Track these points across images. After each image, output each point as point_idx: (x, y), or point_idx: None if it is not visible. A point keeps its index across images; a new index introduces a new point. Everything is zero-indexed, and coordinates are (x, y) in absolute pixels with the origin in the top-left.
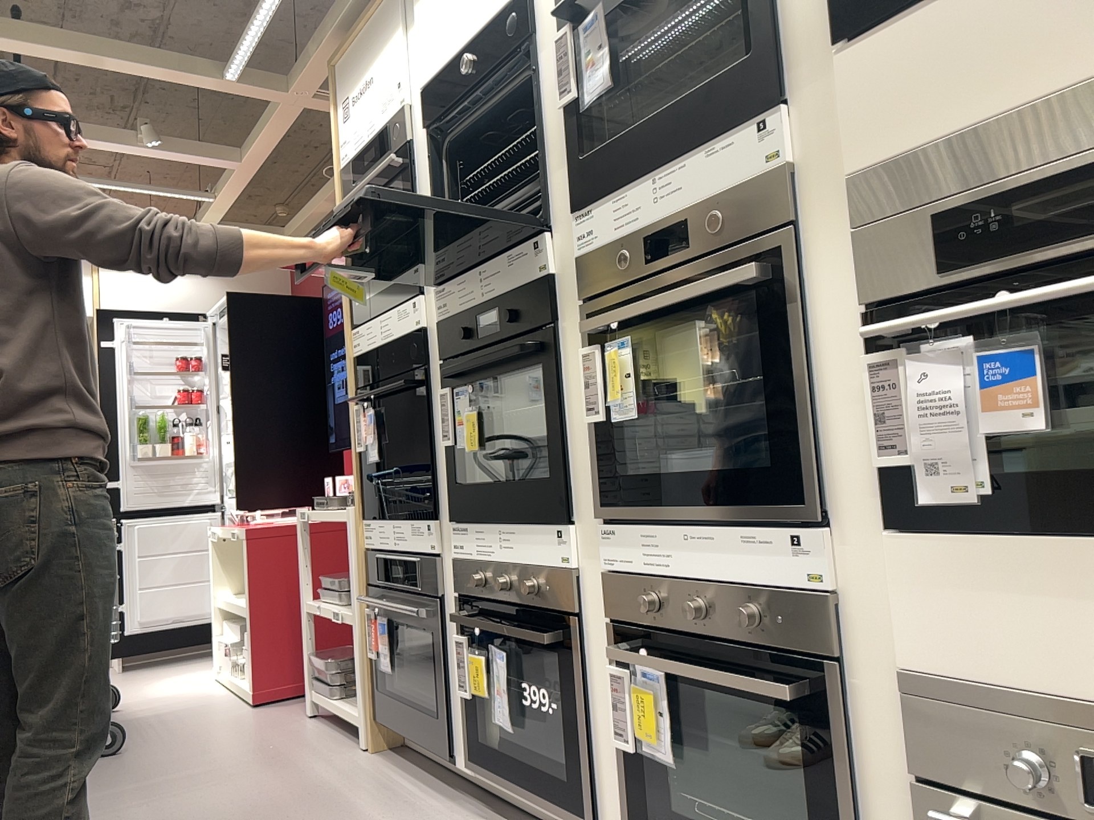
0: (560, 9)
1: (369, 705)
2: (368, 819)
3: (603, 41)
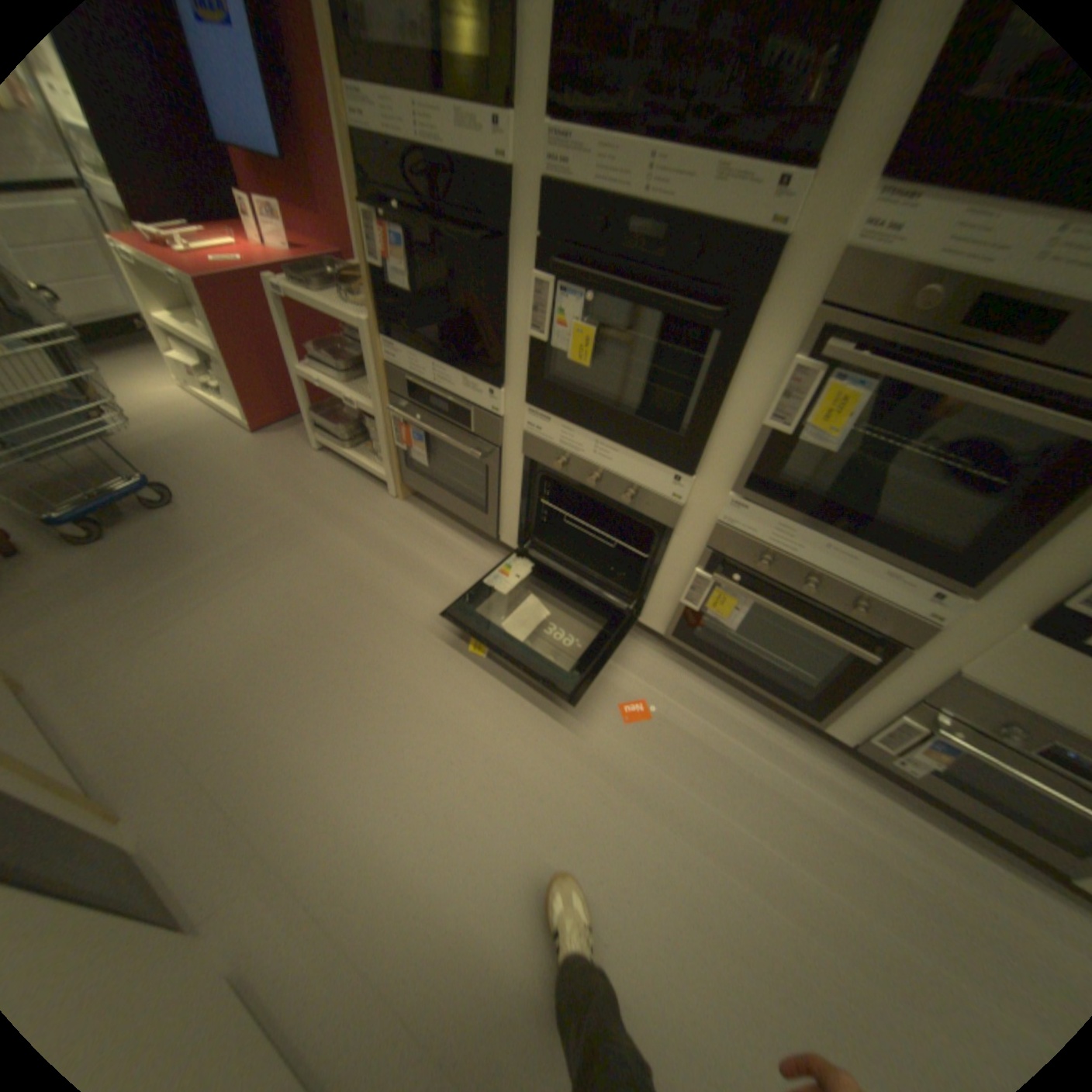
0: None
1: (398, 475)
2: (450, 581)
3: None
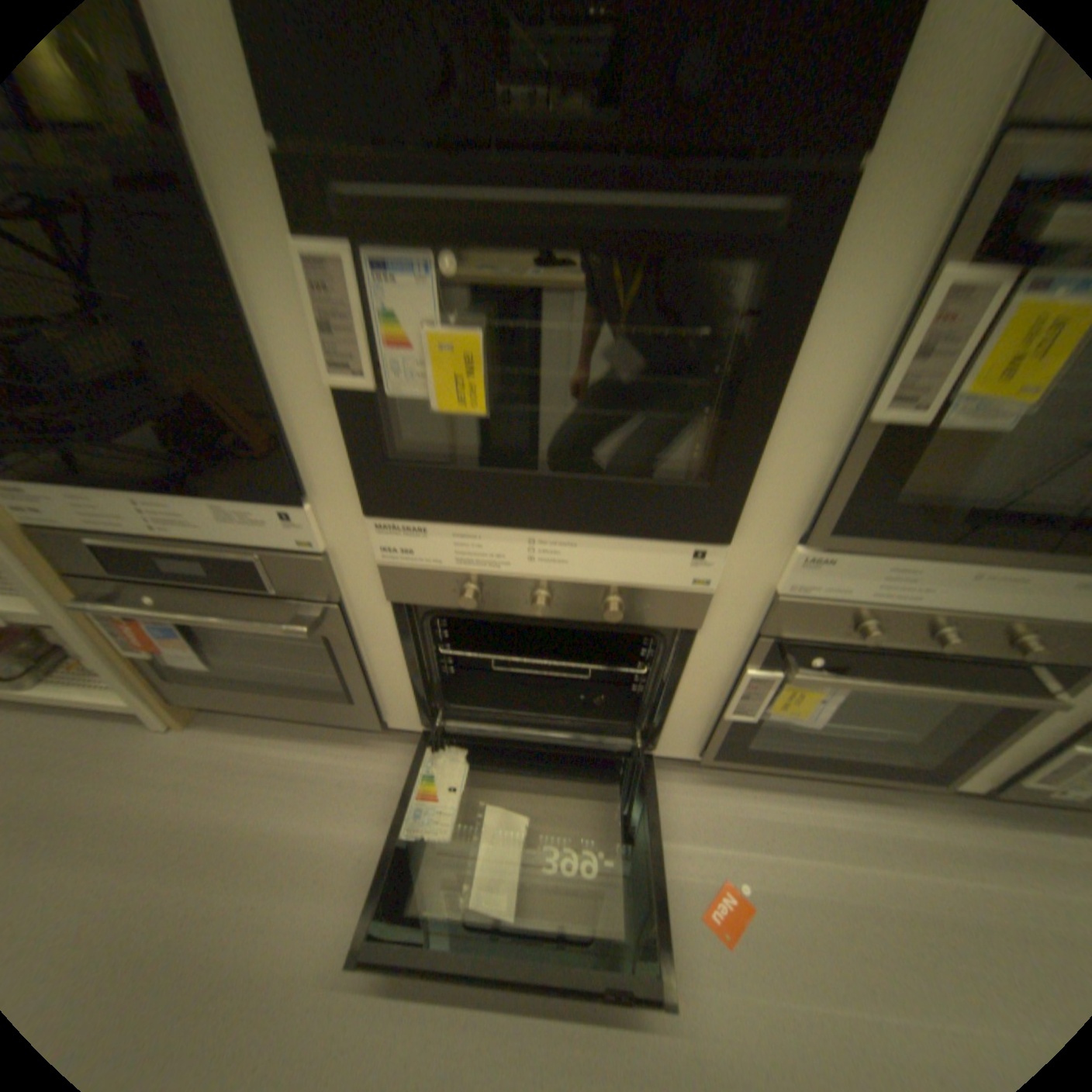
0: None
1: (149, 693)
2: (328, 843)
3: None
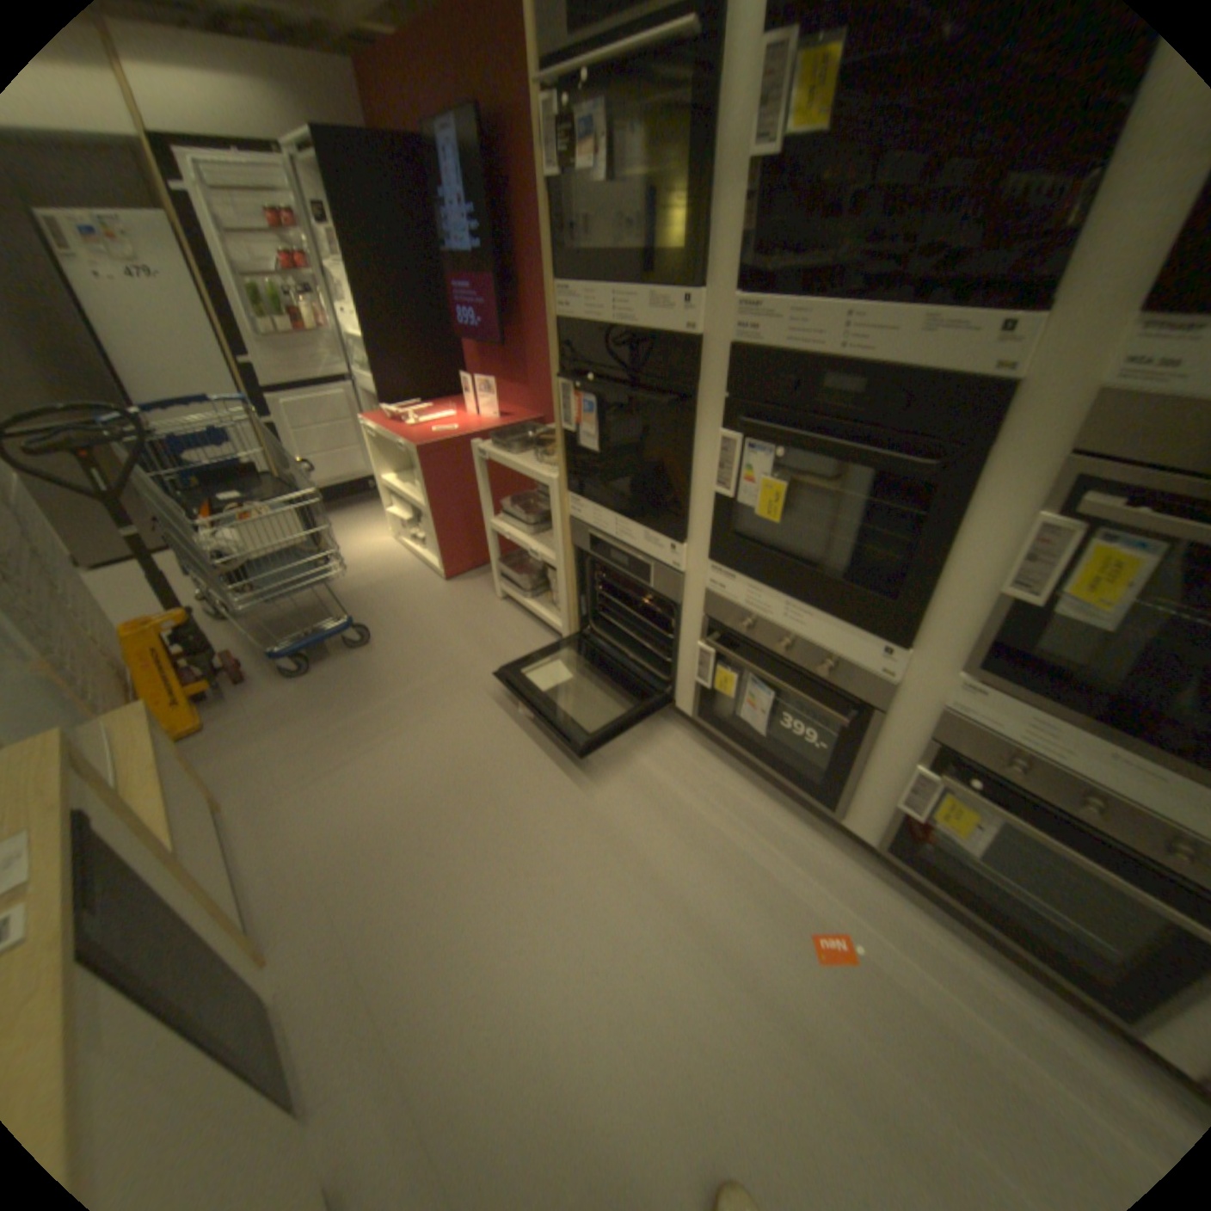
0: None
1: (573, 627)
2: (617, 747)
3: None
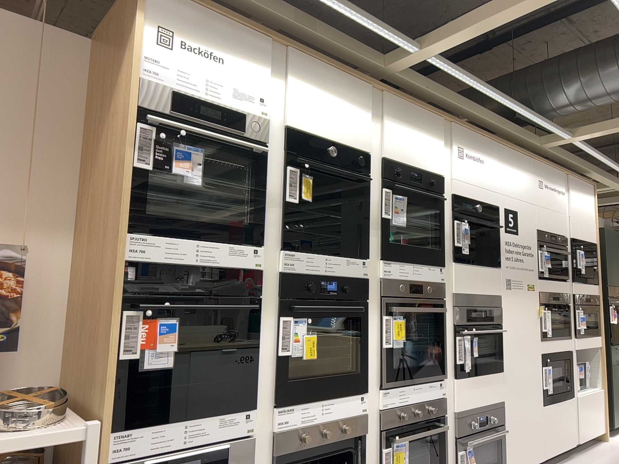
0: (386, 182)
1: None
2: None
3: (402, 210)
